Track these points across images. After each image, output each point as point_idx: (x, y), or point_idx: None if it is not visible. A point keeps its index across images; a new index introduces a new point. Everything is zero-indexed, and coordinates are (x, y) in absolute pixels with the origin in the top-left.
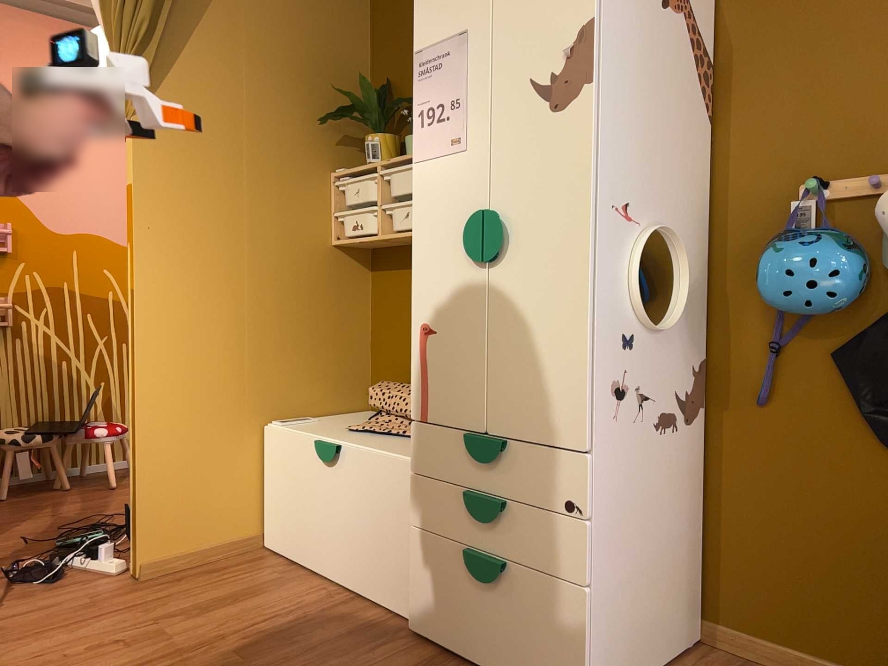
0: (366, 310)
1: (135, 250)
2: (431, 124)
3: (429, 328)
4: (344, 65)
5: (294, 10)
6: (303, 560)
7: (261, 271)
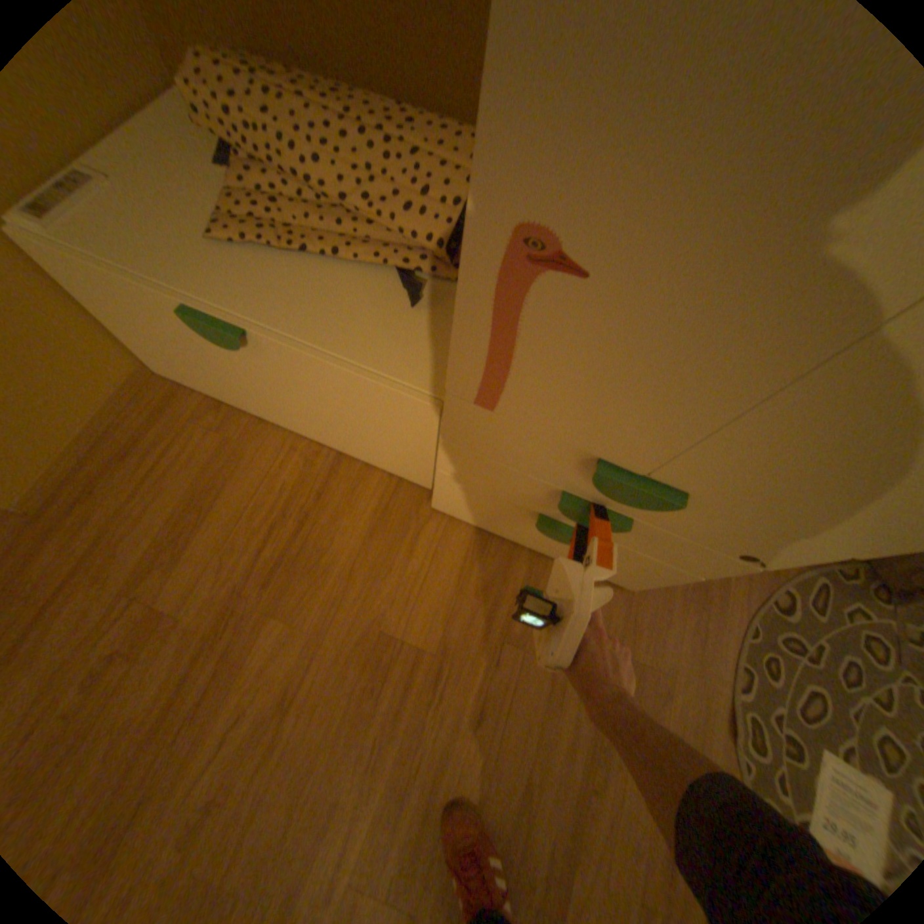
0: None
1: None
2: None
3: (564, 252)
4: None
5: None
6: (237, 405)
7: None
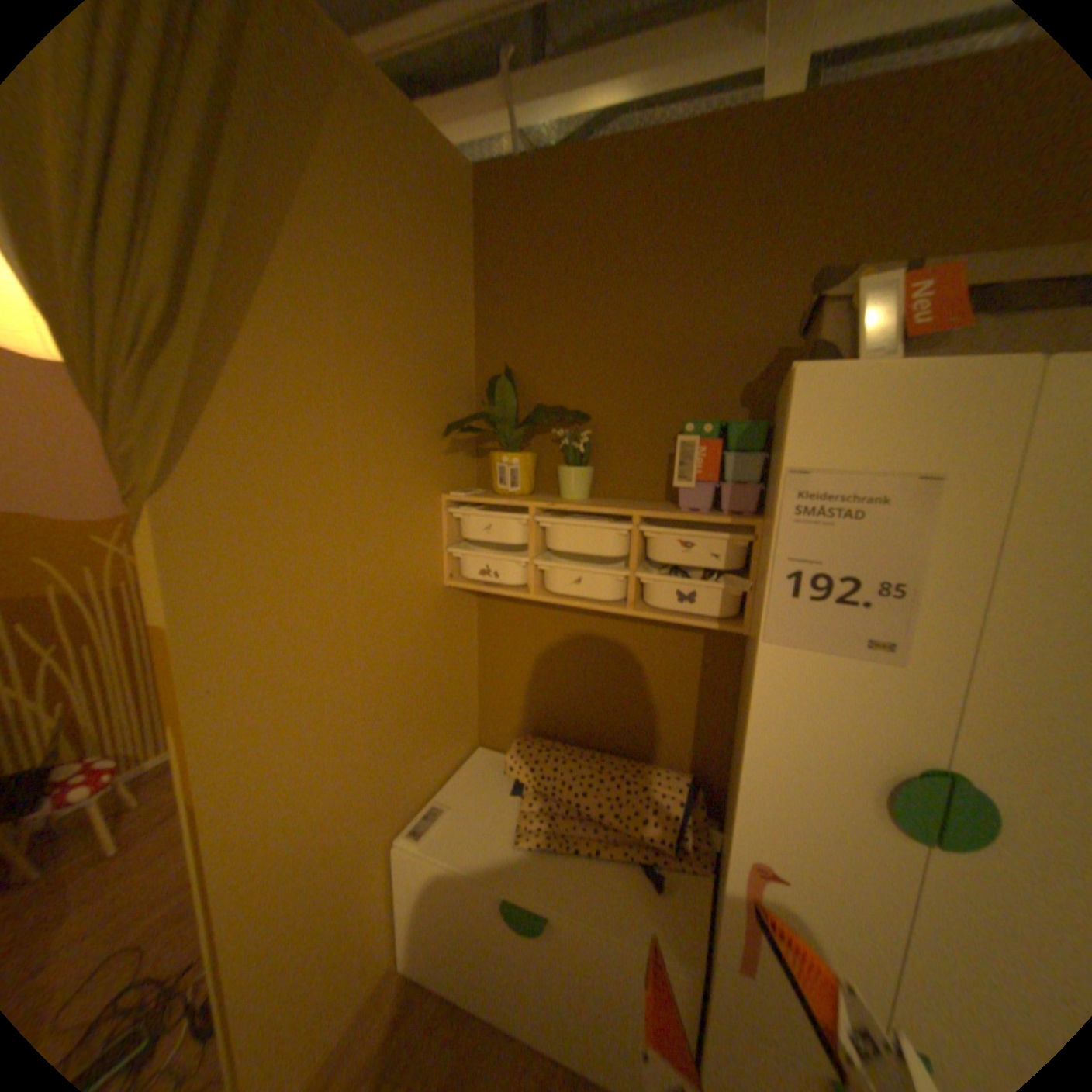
0: (475, 643)
1: (189, 740)
2: (819, 599)
3: (776, 875)
4: (450, 339)
5: (393, 255)
6: (474, 1008)
7: (376, 661)
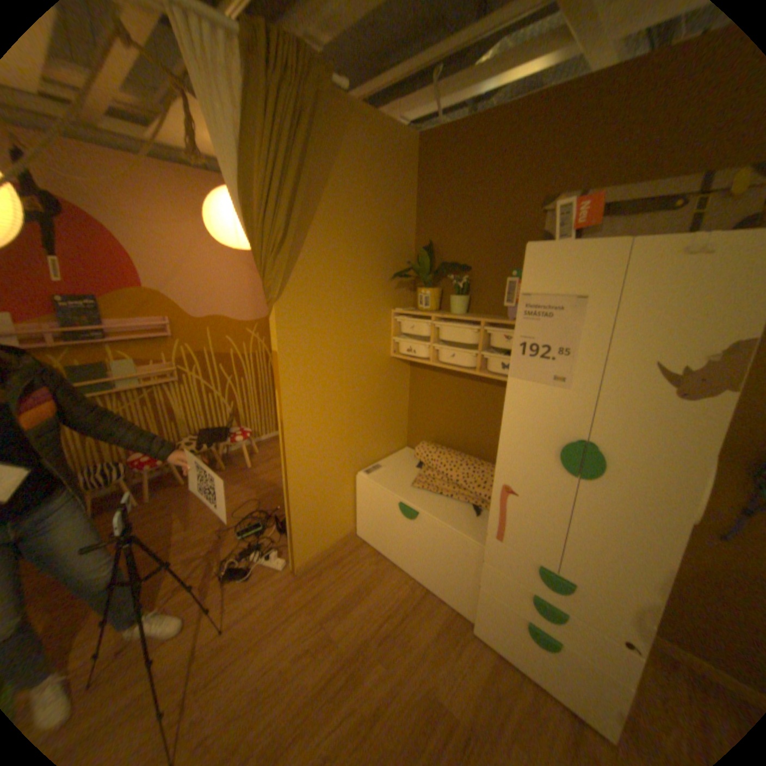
0: (406, 390)
1: (281, 396)
2: (533, 356)
3: (512, 491)
4: (399, 228)
5: (370, 192)
6: (387, 555)
7: (353, 386)
